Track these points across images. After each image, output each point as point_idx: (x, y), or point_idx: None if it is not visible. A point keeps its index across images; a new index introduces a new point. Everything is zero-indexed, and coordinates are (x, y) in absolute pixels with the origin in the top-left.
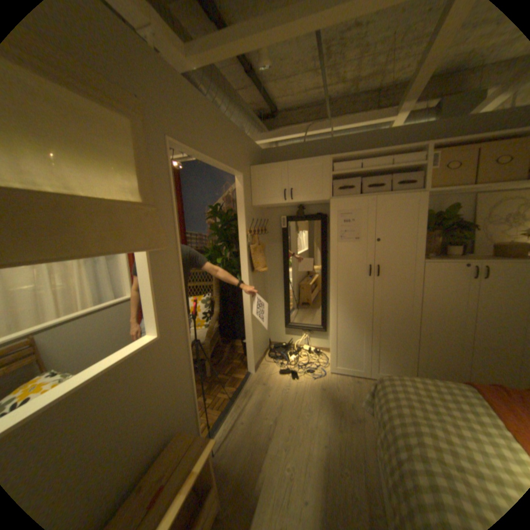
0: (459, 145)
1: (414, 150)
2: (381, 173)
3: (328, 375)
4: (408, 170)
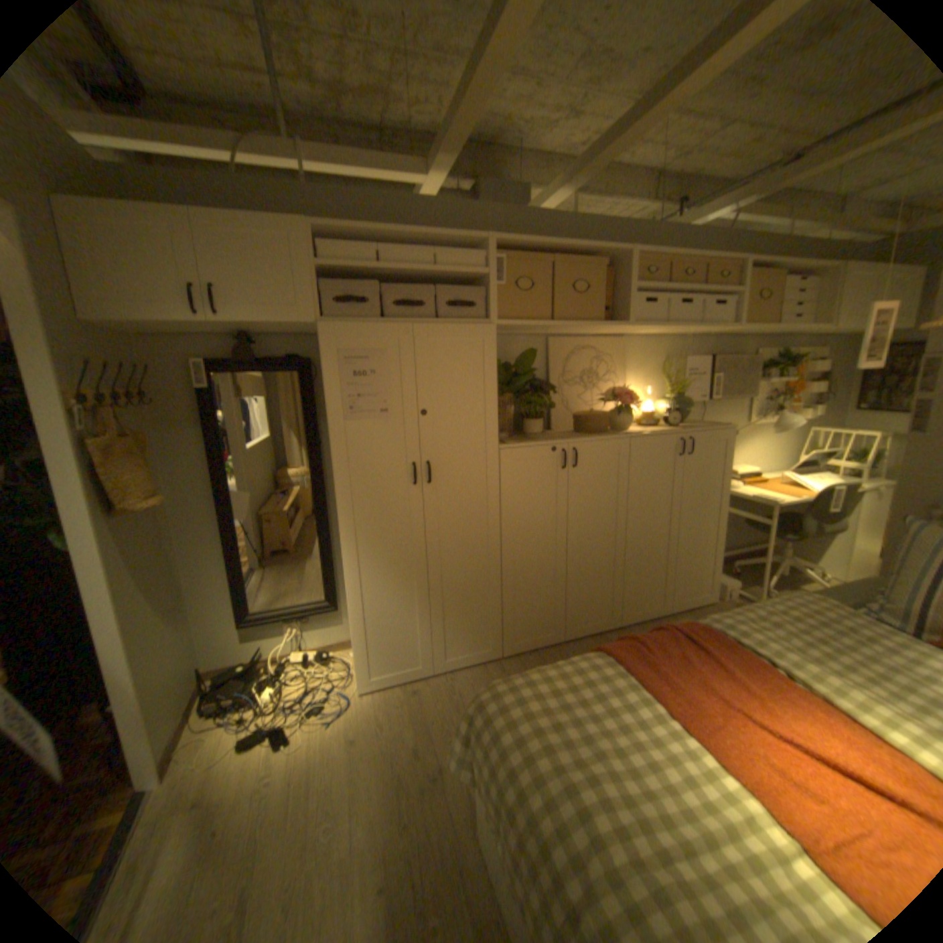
0: (527, 250)
1: (466, 245)
2: (415, 281)
3: (355, 700)
4: (459, 281)
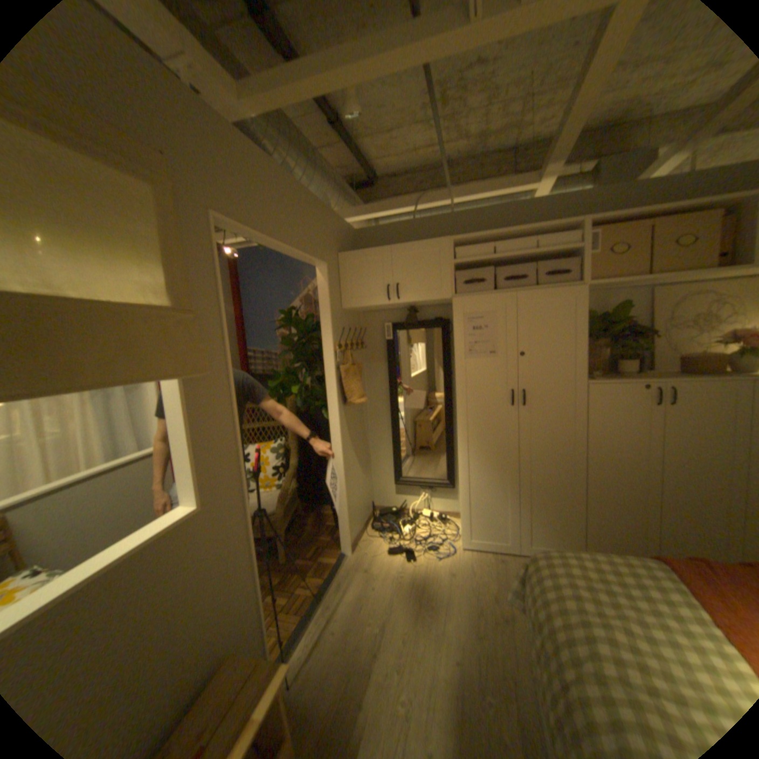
0: (625, 220)
1: (564, 229)
2: (522, 261)
3: (459, 552)
4: (558, 256)
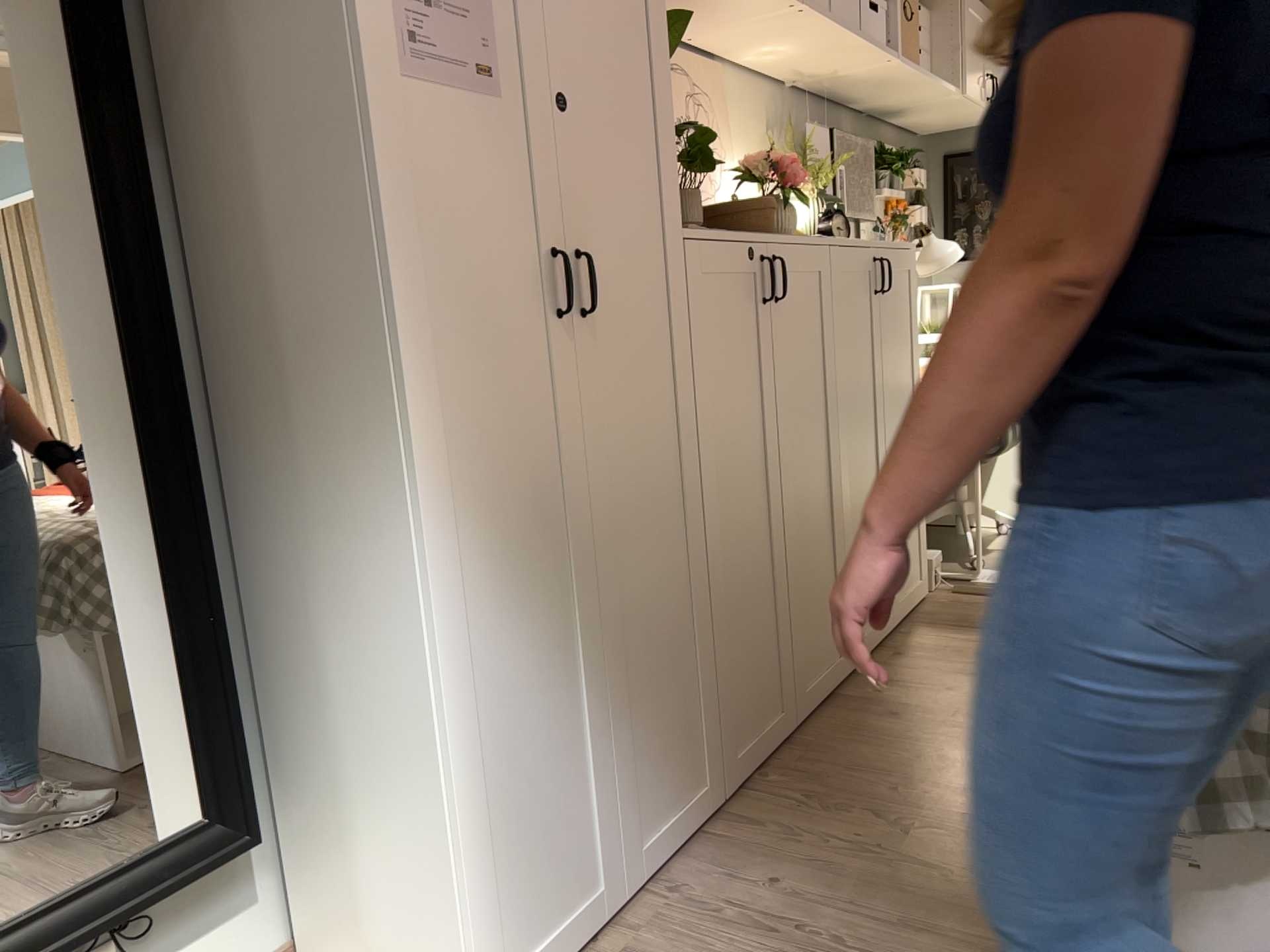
0: None
1: None
2: None
3: None
4: None
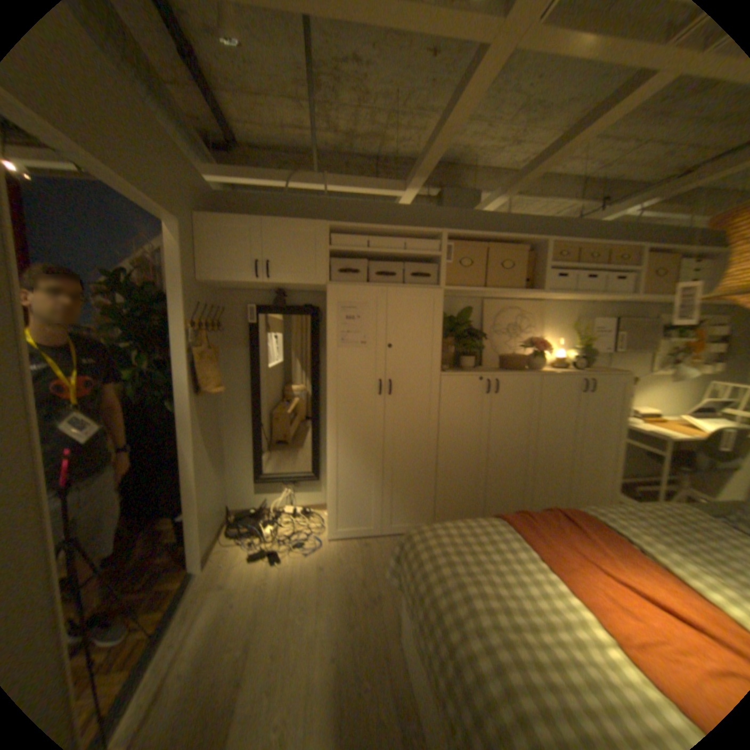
0: (469, 240)
1: (426, 237)
2: (390, 259)
3: (325, 542)
4: (420, 260)
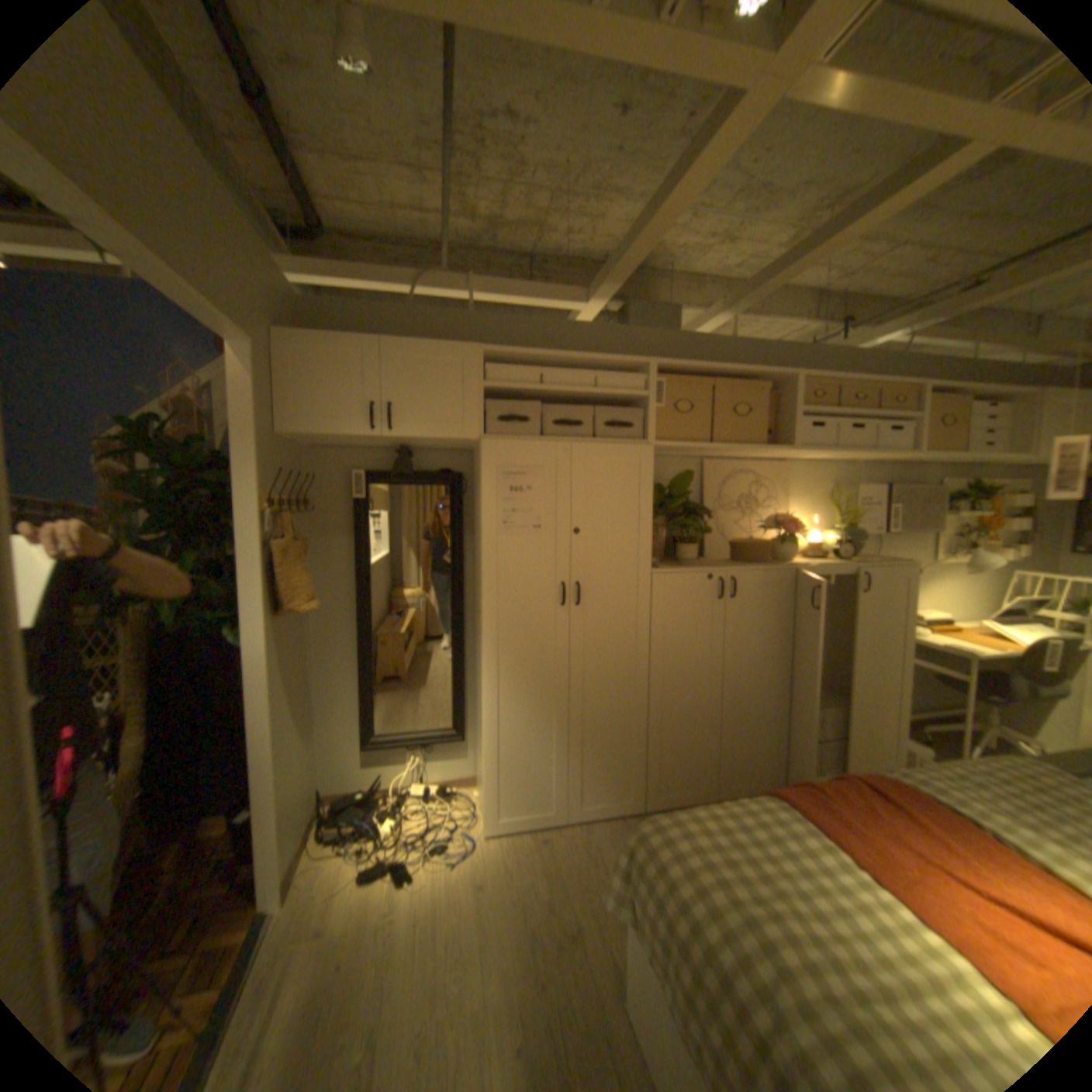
0: (686, 374)
1: (625, 369)
2: (572, 402)
3: (481, 842)
4: (616, 402)
